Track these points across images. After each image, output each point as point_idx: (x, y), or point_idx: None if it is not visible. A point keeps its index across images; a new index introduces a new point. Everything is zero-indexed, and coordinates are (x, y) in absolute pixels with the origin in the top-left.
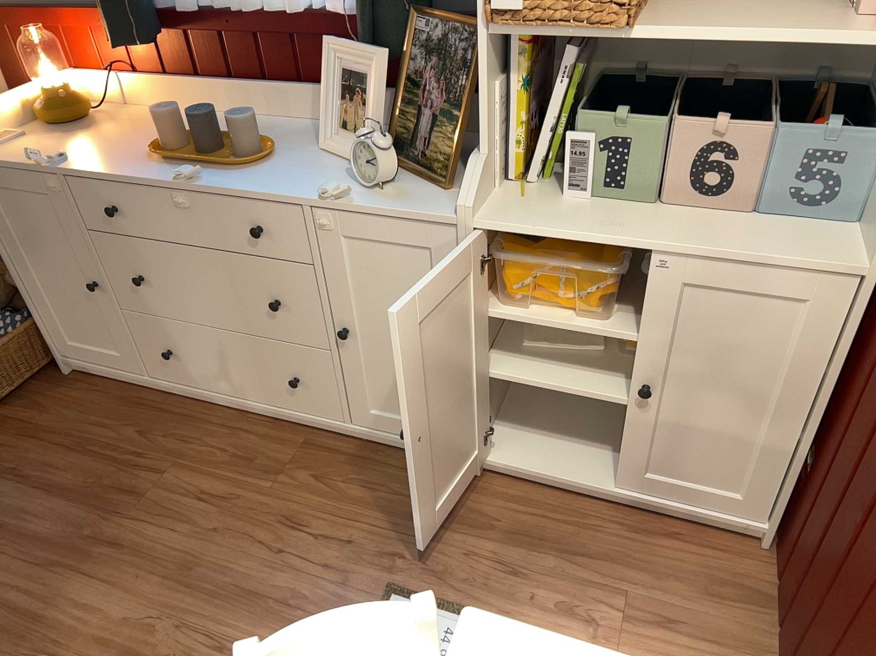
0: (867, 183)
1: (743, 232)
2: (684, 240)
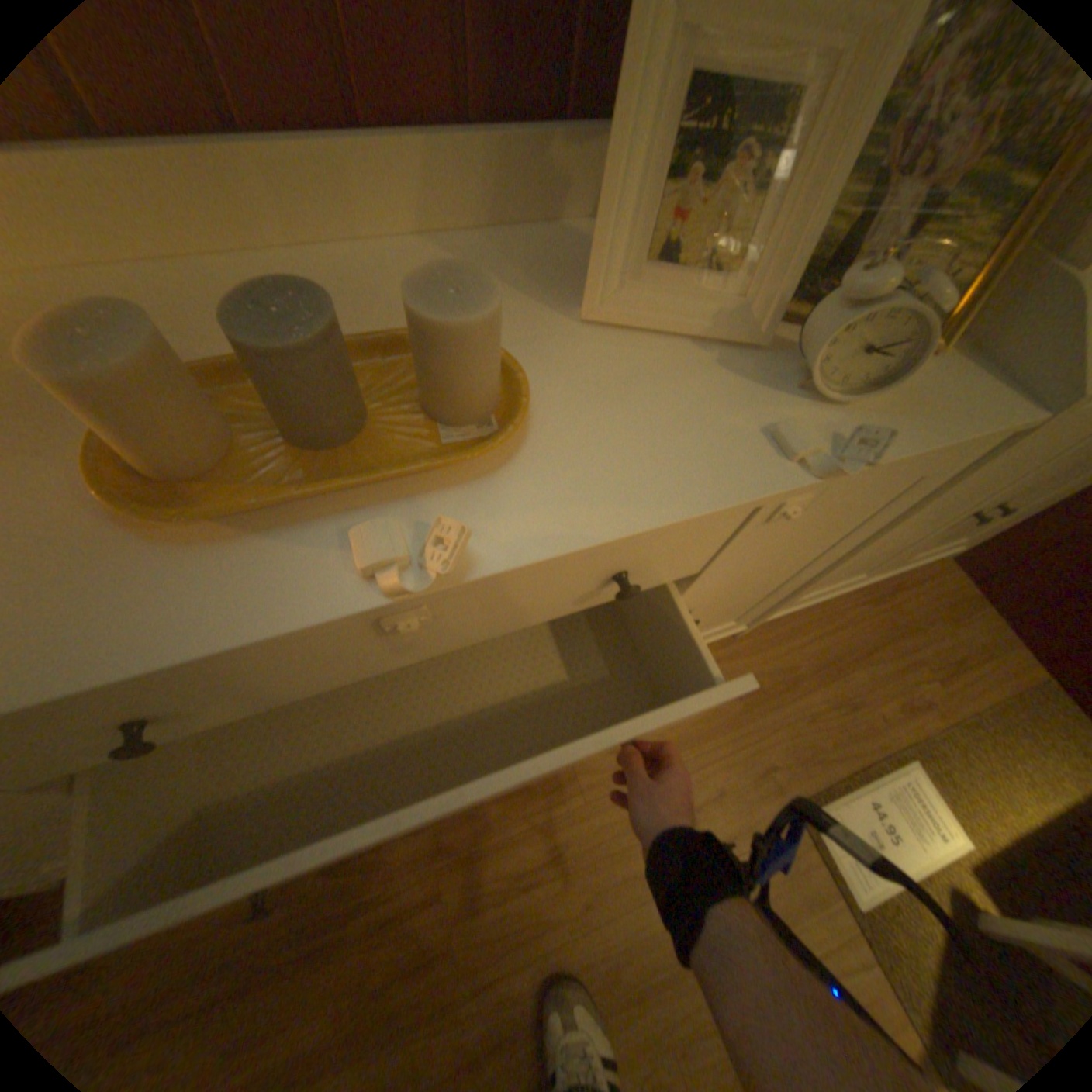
0: None
1: None
2: None
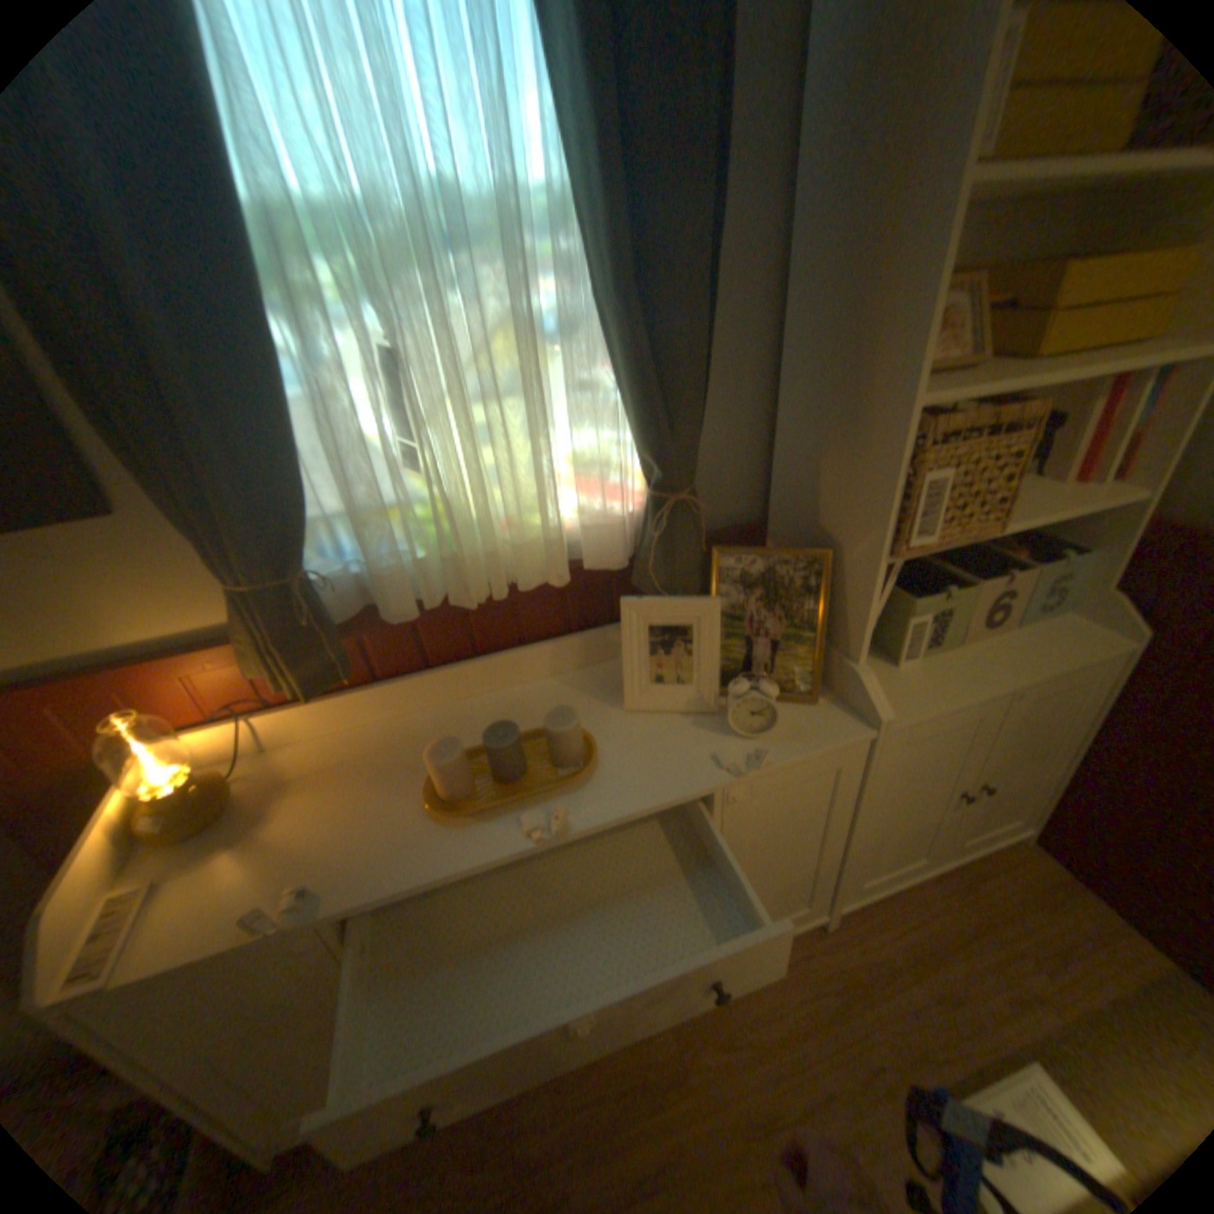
0: (1093, 582)
1: (1042, 643)
2: (1031, 667)
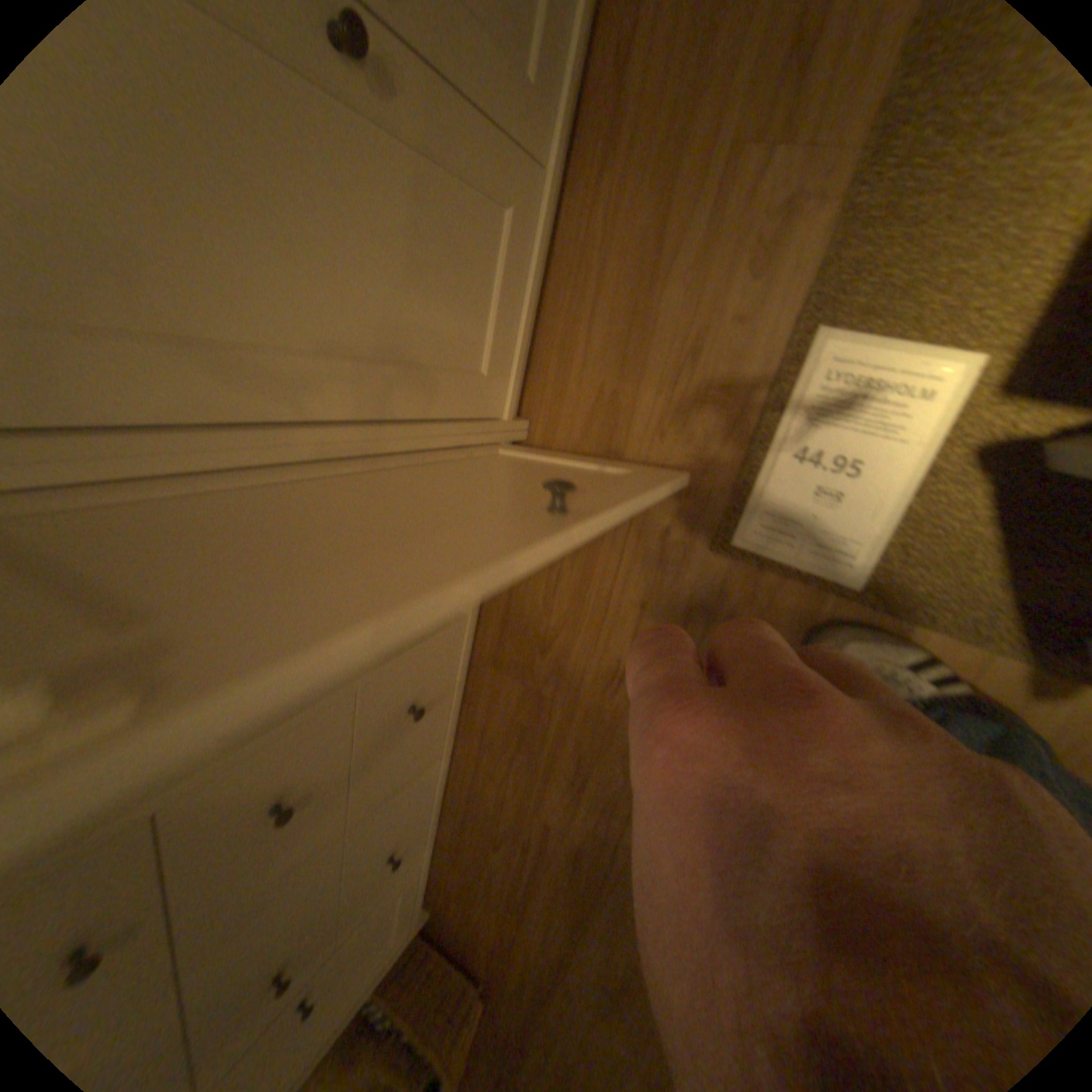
0: None
1: None
2: None
